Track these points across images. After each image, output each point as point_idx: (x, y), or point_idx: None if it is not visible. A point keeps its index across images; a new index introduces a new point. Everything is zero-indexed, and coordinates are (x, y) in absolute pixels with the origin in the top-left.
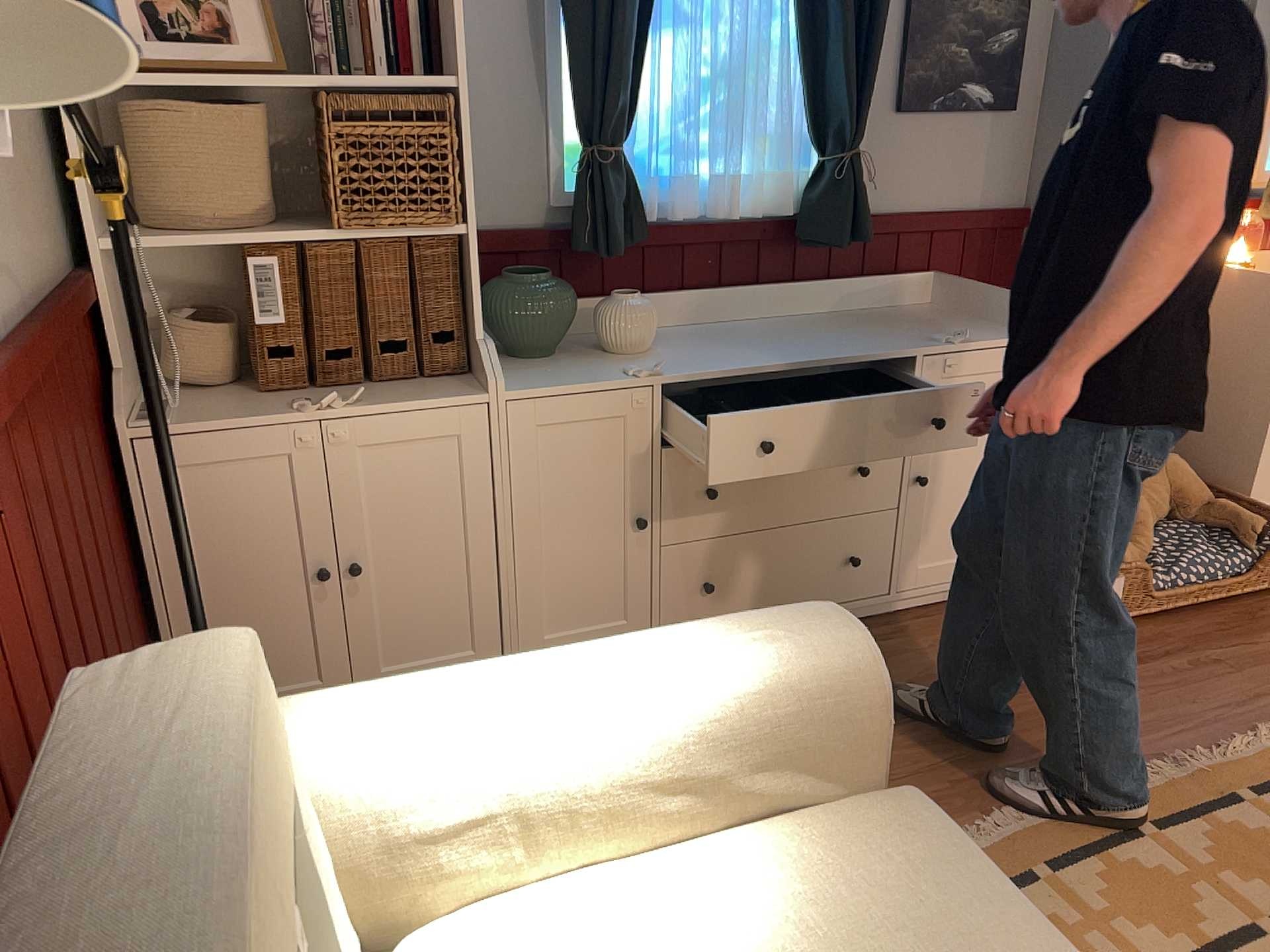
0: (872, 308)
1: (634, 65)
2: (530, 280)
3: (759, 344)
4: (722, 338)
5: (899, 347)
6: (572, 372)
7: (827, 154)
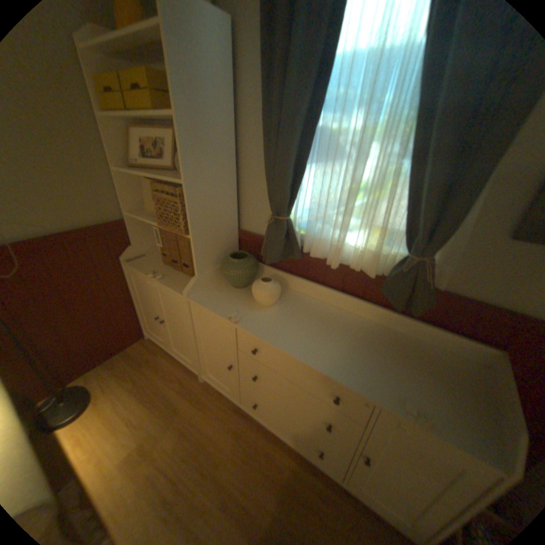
0: (436, 347)
1: (296, 179)
2: (232, 260)
3: (312, 334)
4: (311, 318)
5: (371, 393)
6: (223, 302)
7: (413, 252)
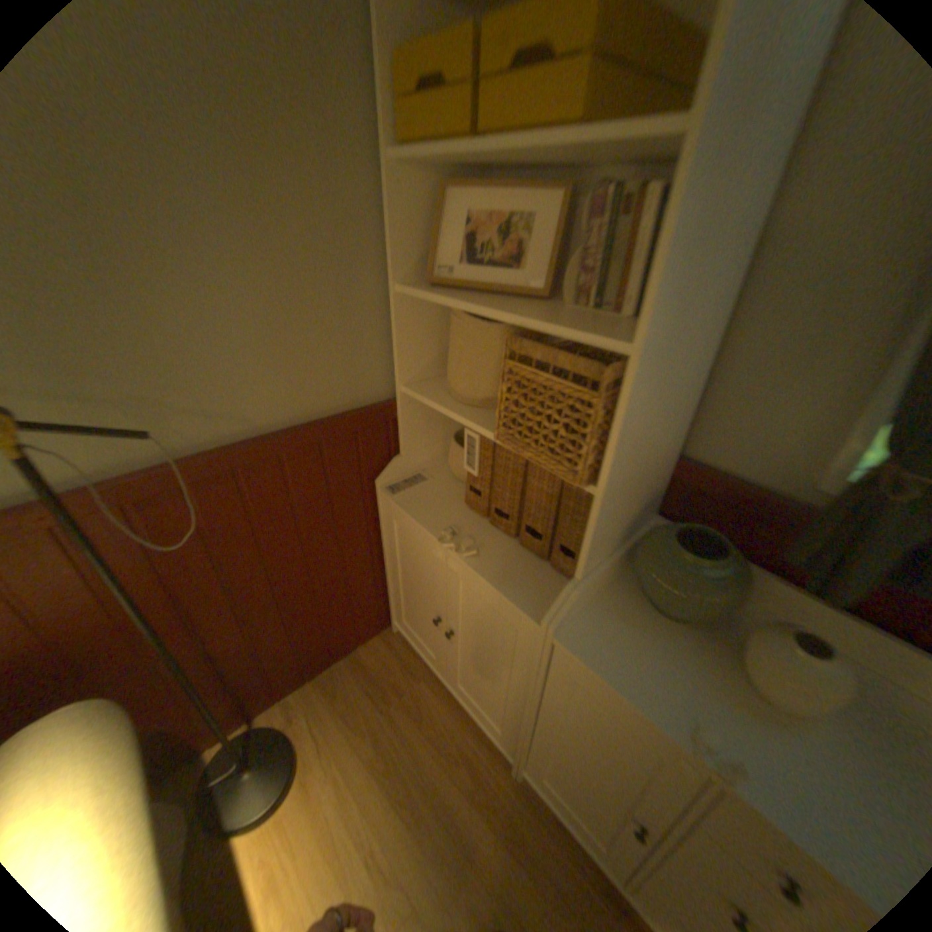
0: None
1: None
2: (692, 559)
3: None
4: None
5: None
6: (660, 672)
7: None
